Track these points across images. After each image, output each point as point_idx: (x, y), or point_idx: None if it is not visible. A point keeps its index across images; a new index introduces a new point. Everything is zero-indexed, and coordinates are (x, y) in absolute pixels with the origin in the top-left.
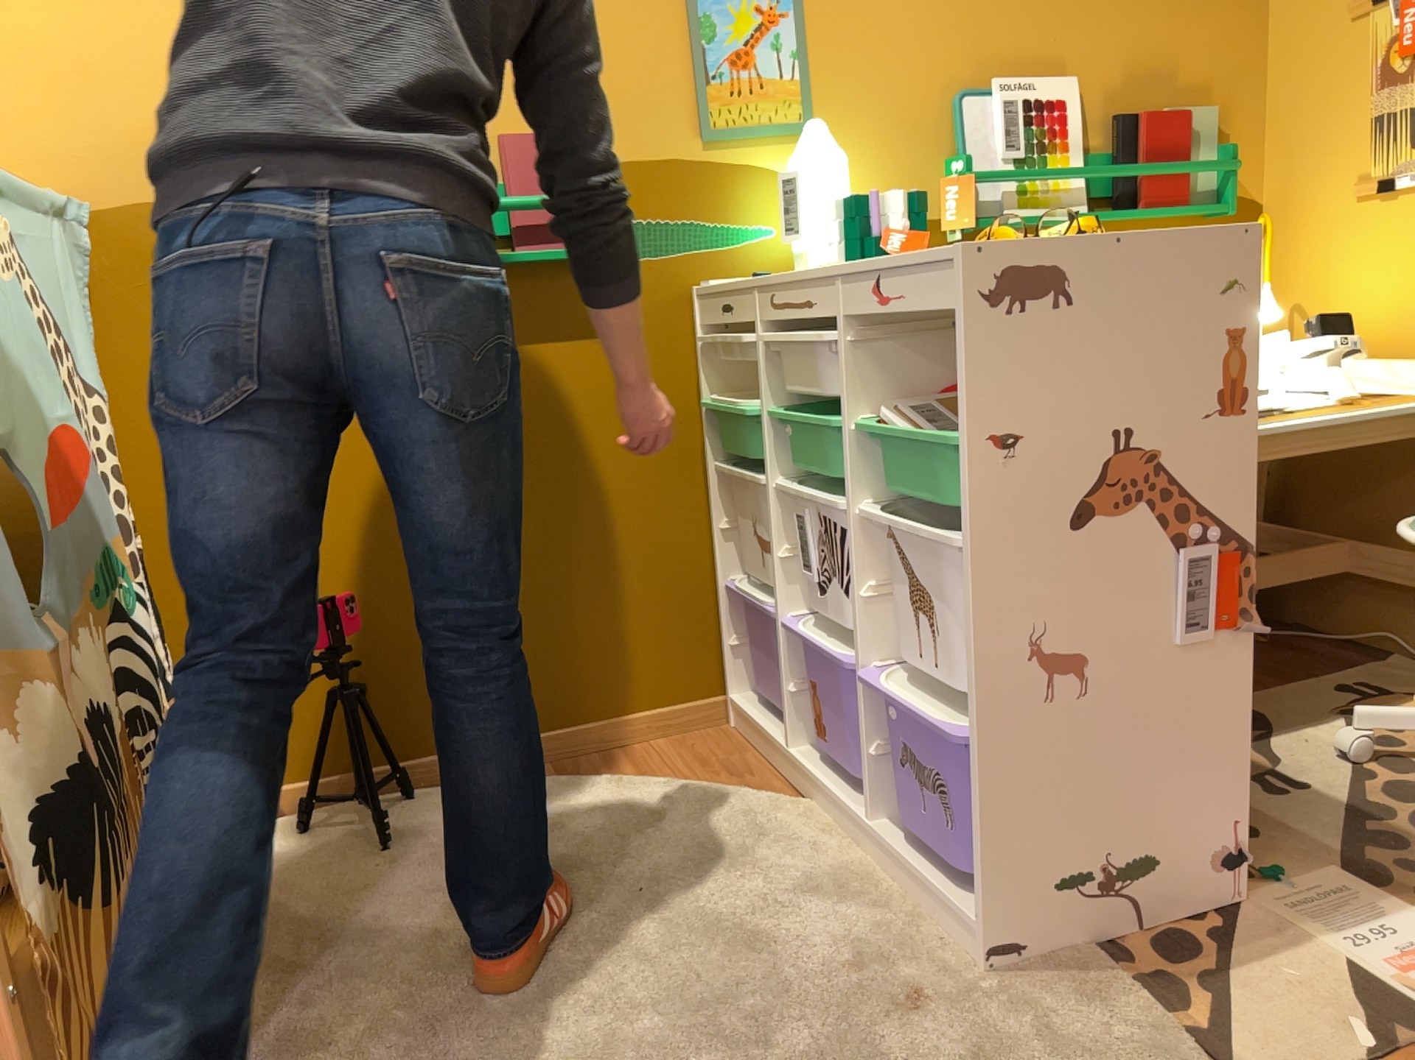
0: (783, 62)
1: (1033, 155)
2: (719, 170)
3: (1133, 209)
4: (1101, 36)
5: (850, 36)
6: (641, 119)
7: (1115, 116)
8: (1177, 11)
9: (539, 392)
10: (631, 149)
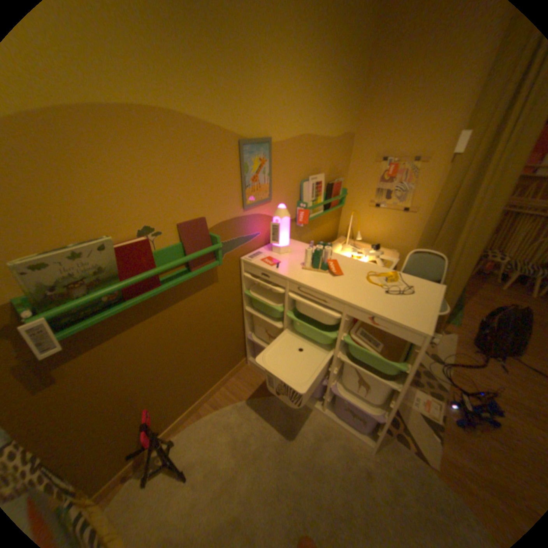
0: (266, 177)
1: (316, 198)
2: (247, 218)
3: (329, 208)
4: (328, 159)
5: (281, 165)
6: (226, 205)
7: (329, 183)
8: (340, 151)
9: (197, 309)
10: (222, 217)
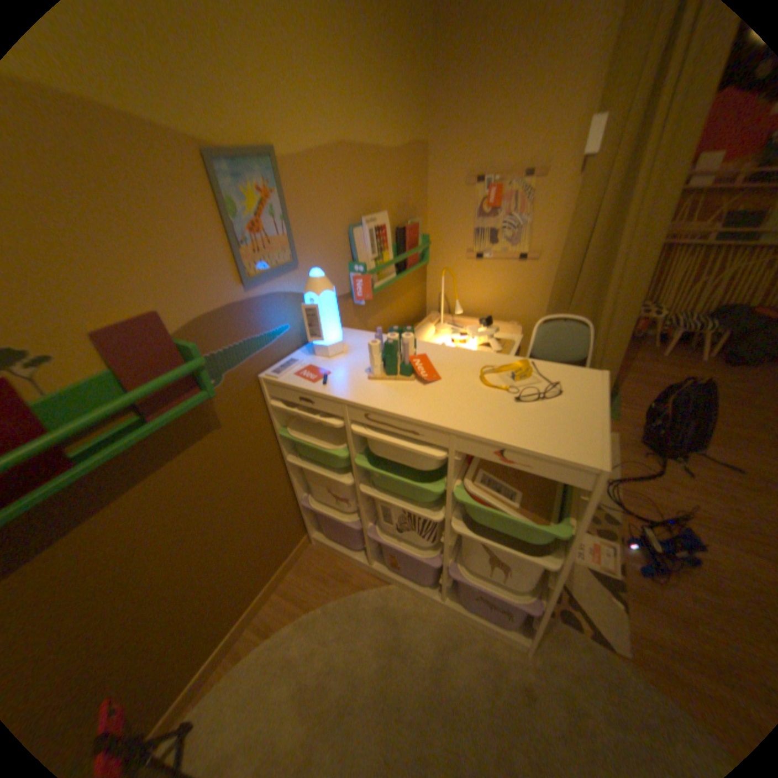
0: (277, 222)
1: (379, 254)
2: (256, 302)
3: (405, 269)
4: (390, 186)
5: (305, 199)
6: (202, 282)
7: (399, 227)
8: (408, 172)
9: (186, 484)
10: (200, 306)
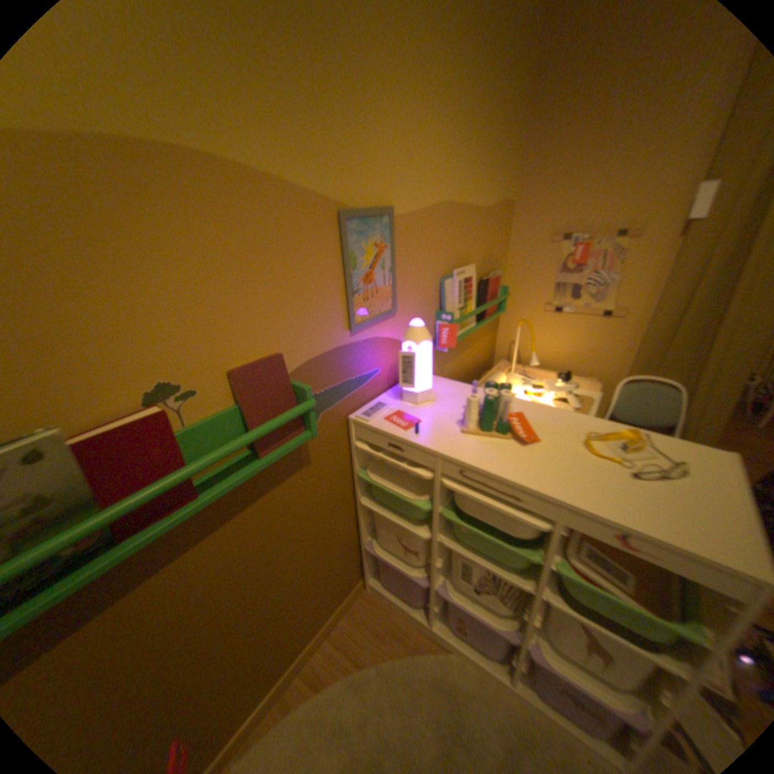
0: (387, 275)
1: (465, 304)
2: (358, 347)
3: (484, 318)
4: (480, 241)
5: (411, 253)
6: (320, 328)
7: (483, 279)
8: (496, 228)
9: (274, 519)
10: (315, 350)
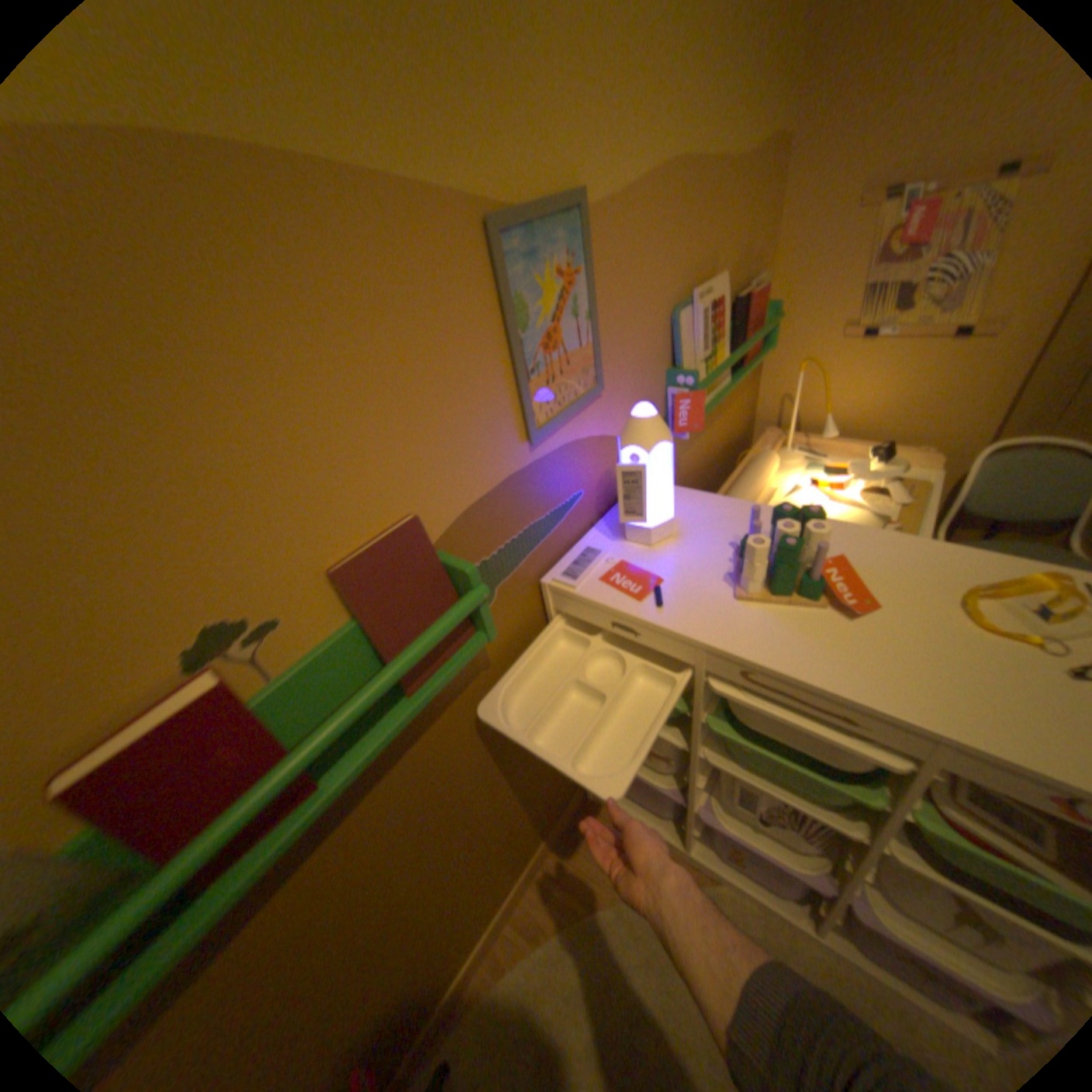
0: (582, 326)
1: (713, 349)
2: (544, 464)
3: (742, 366)
4: (734, 226)
5: (620, 276)
6: (477, 451)
7: (741, 297)
8: (761, 194)
9: (445, 755)
10: (473, 490)
